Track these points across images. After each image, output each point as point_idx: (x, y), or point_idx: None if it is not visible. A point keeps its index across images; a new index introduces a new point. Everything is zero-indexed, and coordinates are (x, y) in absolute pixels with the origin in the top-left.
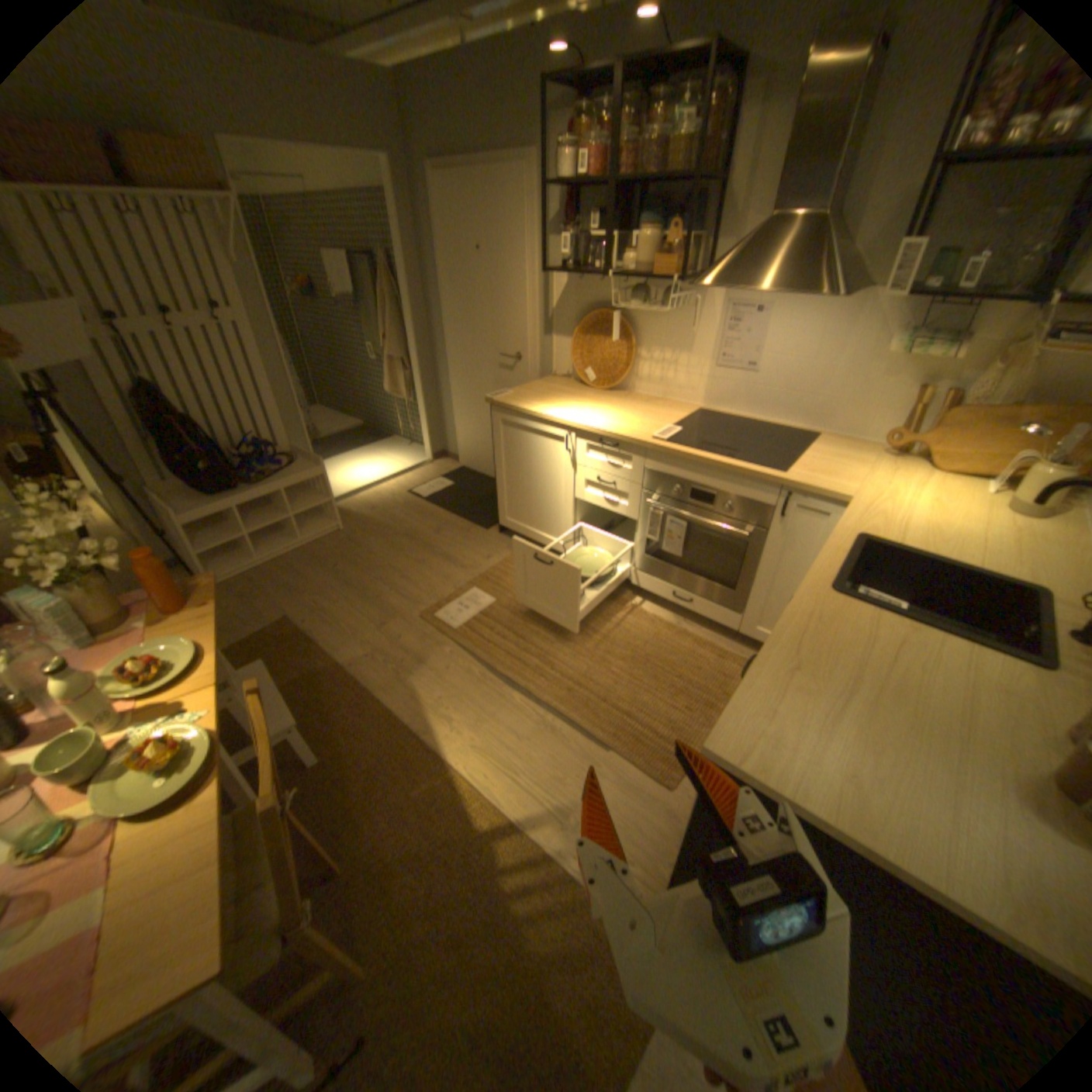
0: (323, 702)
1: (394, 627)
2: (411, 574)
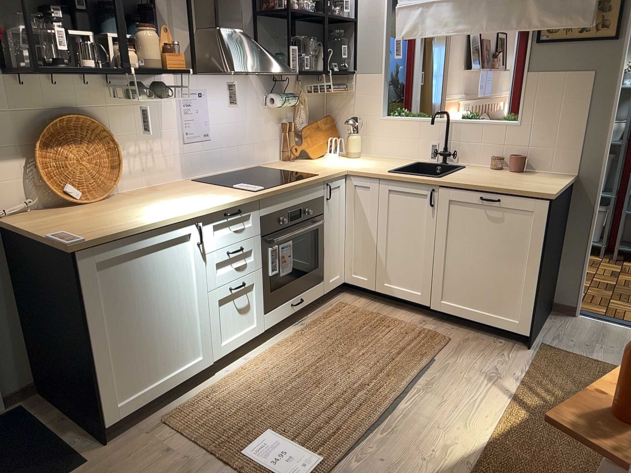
0: None
1: None
2: None
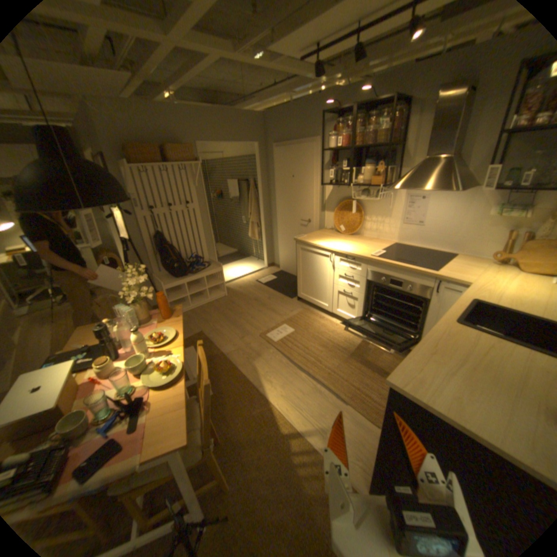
0: (215, 369)
1: (247, 339)
2: (256, 317)
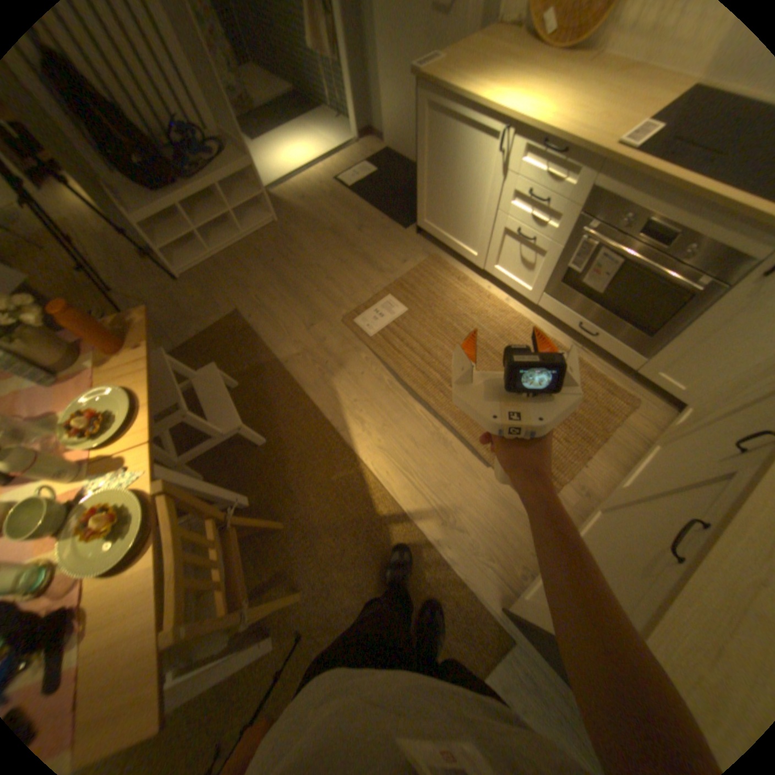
0: (266, 394)
1: (319, 330)
2: (334, 277)
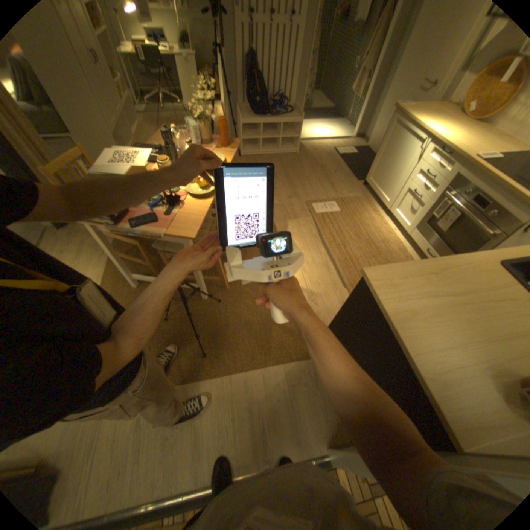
0: None
1: (293, 201)
2: (312, 184)
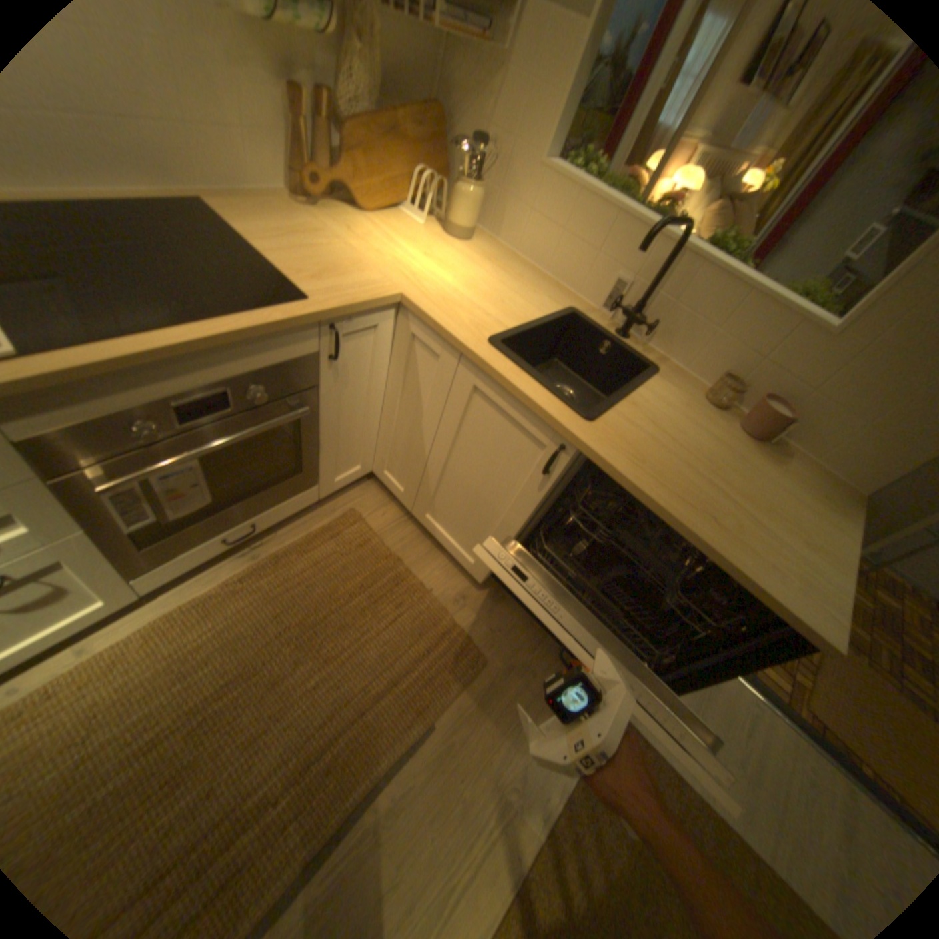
0: None
1: None
2: None
